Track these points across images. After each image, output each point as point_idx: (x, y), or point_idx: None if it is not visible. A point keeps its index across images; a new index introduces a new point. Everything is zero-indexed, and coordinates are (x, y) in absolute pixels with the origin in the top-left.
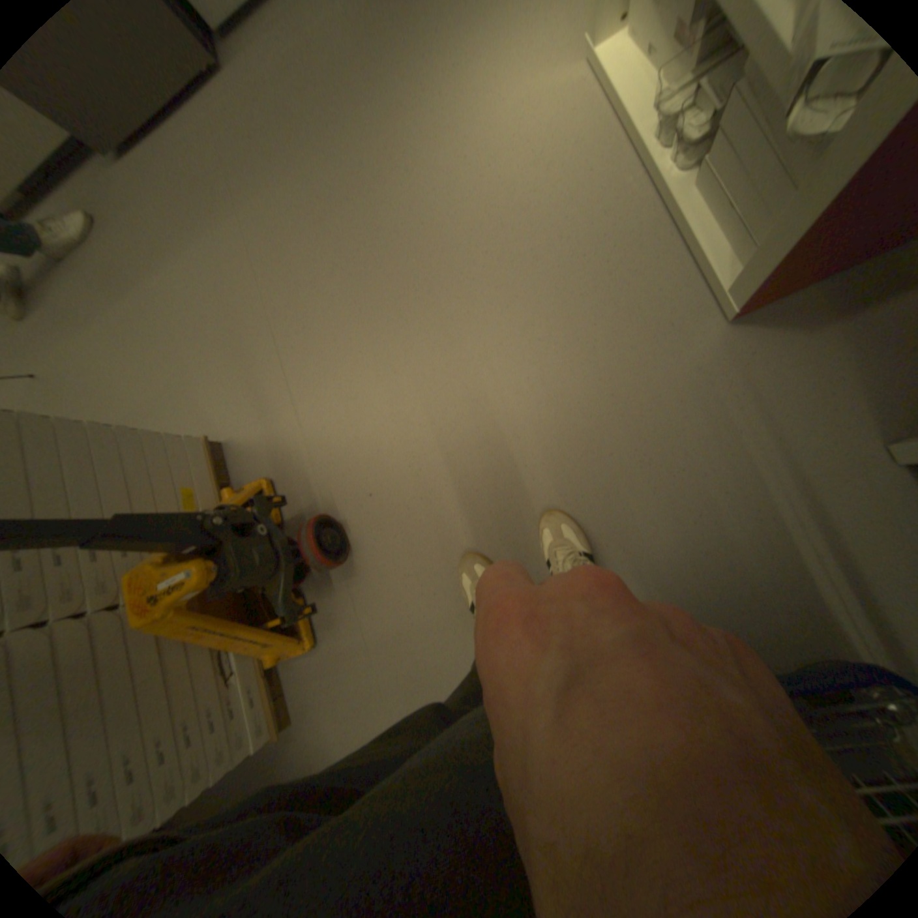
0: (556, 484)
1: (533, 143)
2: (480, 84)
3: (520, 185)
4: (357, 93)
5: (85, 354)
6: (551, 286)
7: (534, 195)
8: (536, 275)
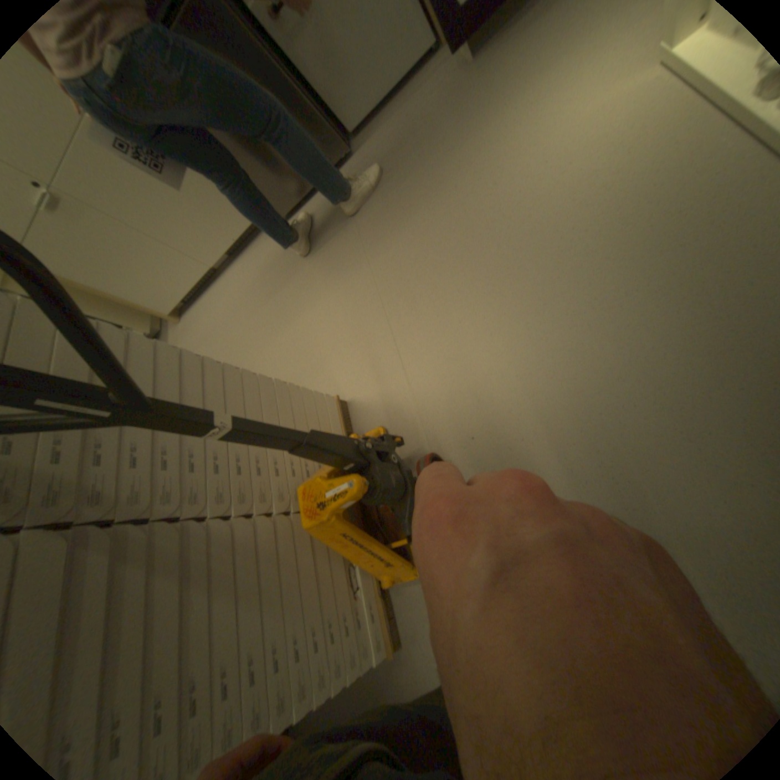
0: (675, 423)
1: (614, 137)
2: (558, 109)
3: (604, 171)
4: (453, 142)
5: (256, 347)
6: (646, 244)
7: (620, 175)
8: (629, 237)
